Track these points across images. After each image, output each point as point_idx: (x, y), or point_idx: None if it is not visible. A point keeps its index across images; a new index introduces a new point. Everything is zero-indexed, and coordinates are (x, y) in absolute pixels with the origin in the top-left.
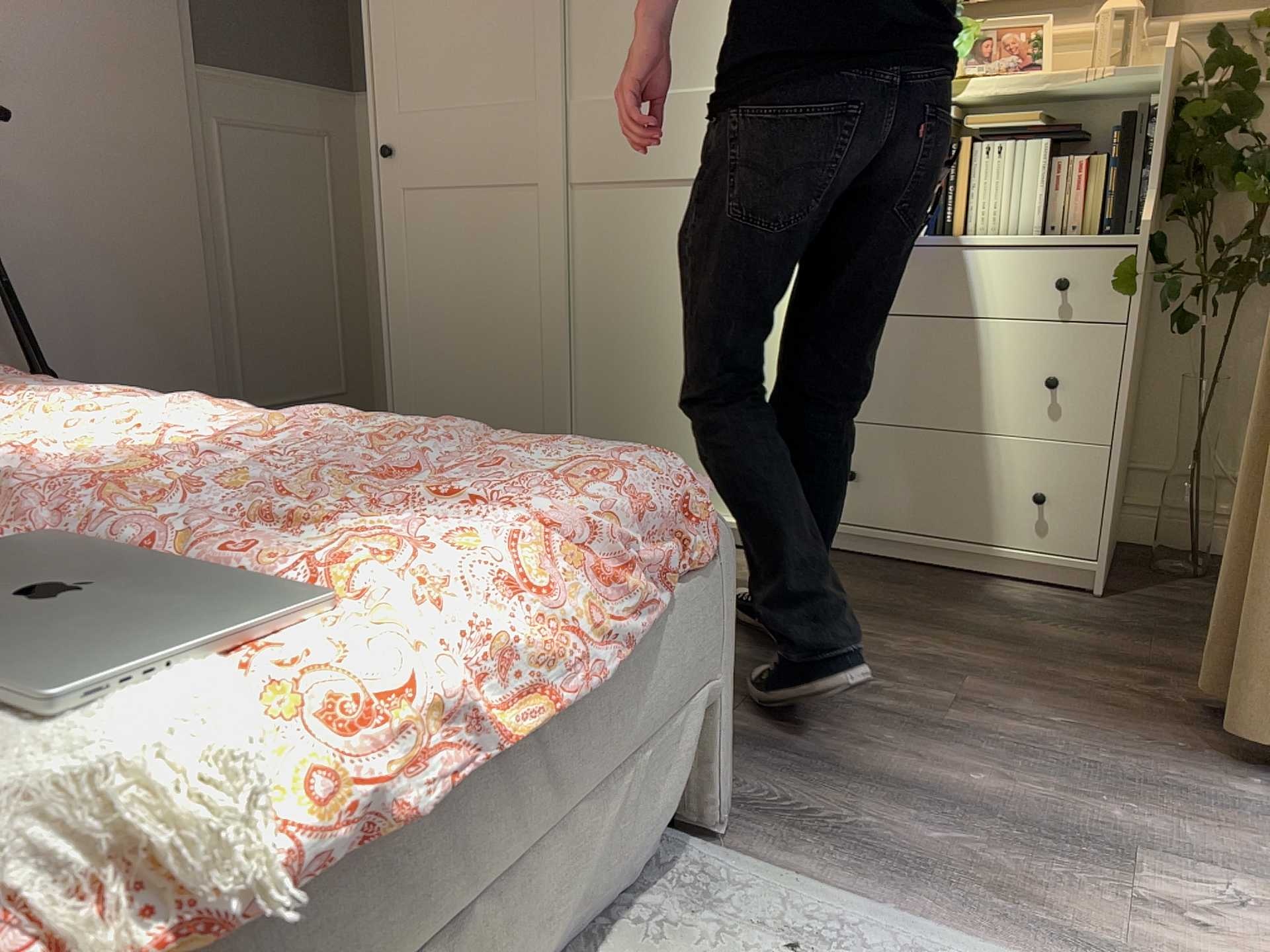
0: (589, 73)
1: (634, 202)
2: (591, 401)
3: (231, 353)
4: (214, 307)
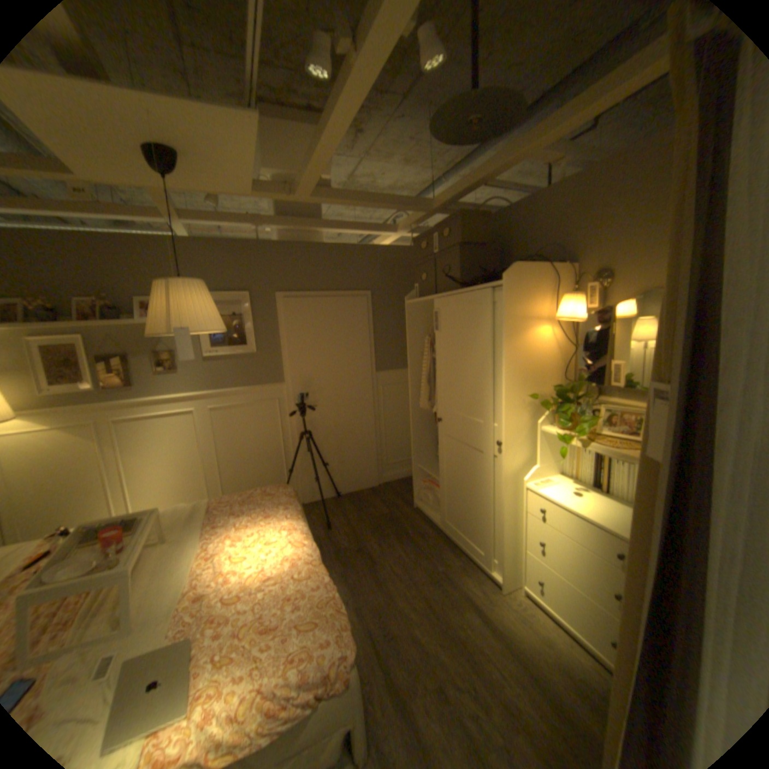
0: (458, 405)
1: (470, 451)
2: (460, 509)
3: (381, 450)
4: (376, 438)
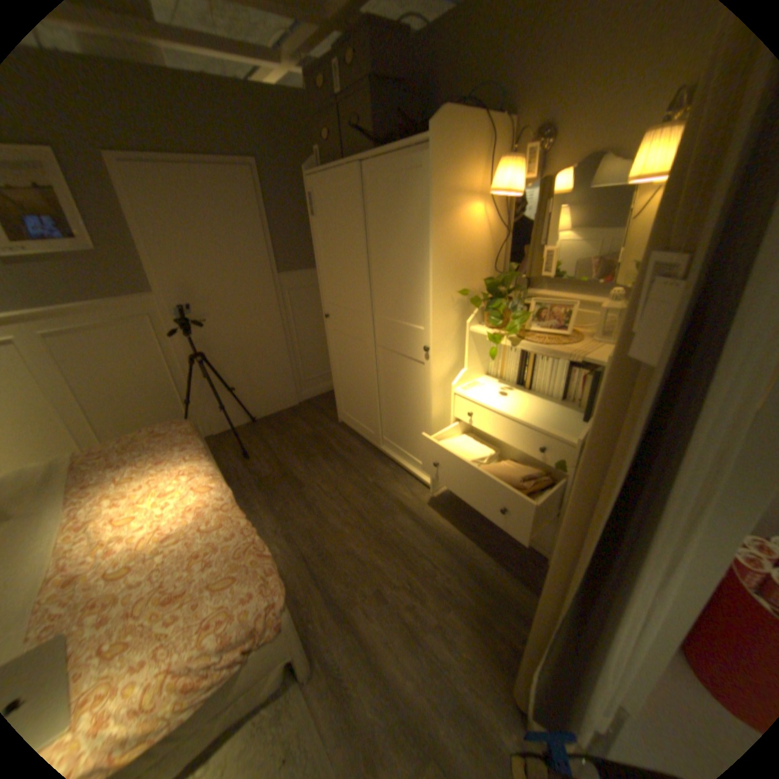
0: (379, 307)
1: (394, 359)
2: (386, 419)
3: (296, 366)
4: (289, 353)
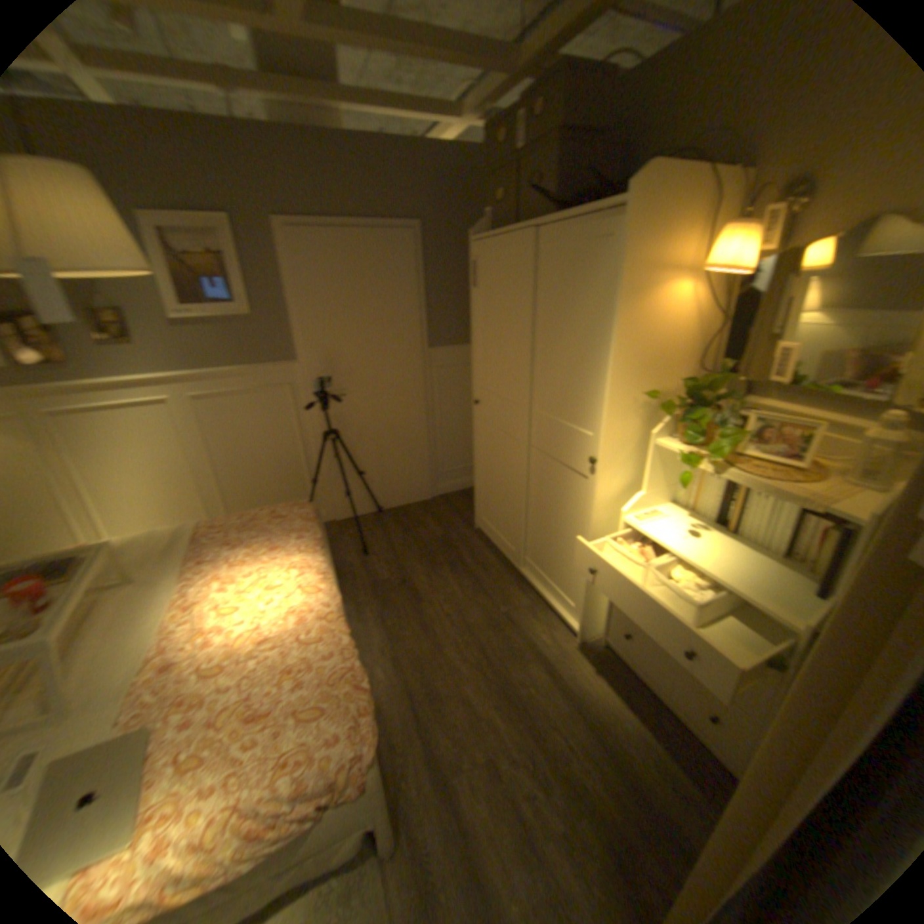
0: (538, 401)
1: (550, 466)
2: (531, 537)
3: (434, 454)
4: (428, 439)
